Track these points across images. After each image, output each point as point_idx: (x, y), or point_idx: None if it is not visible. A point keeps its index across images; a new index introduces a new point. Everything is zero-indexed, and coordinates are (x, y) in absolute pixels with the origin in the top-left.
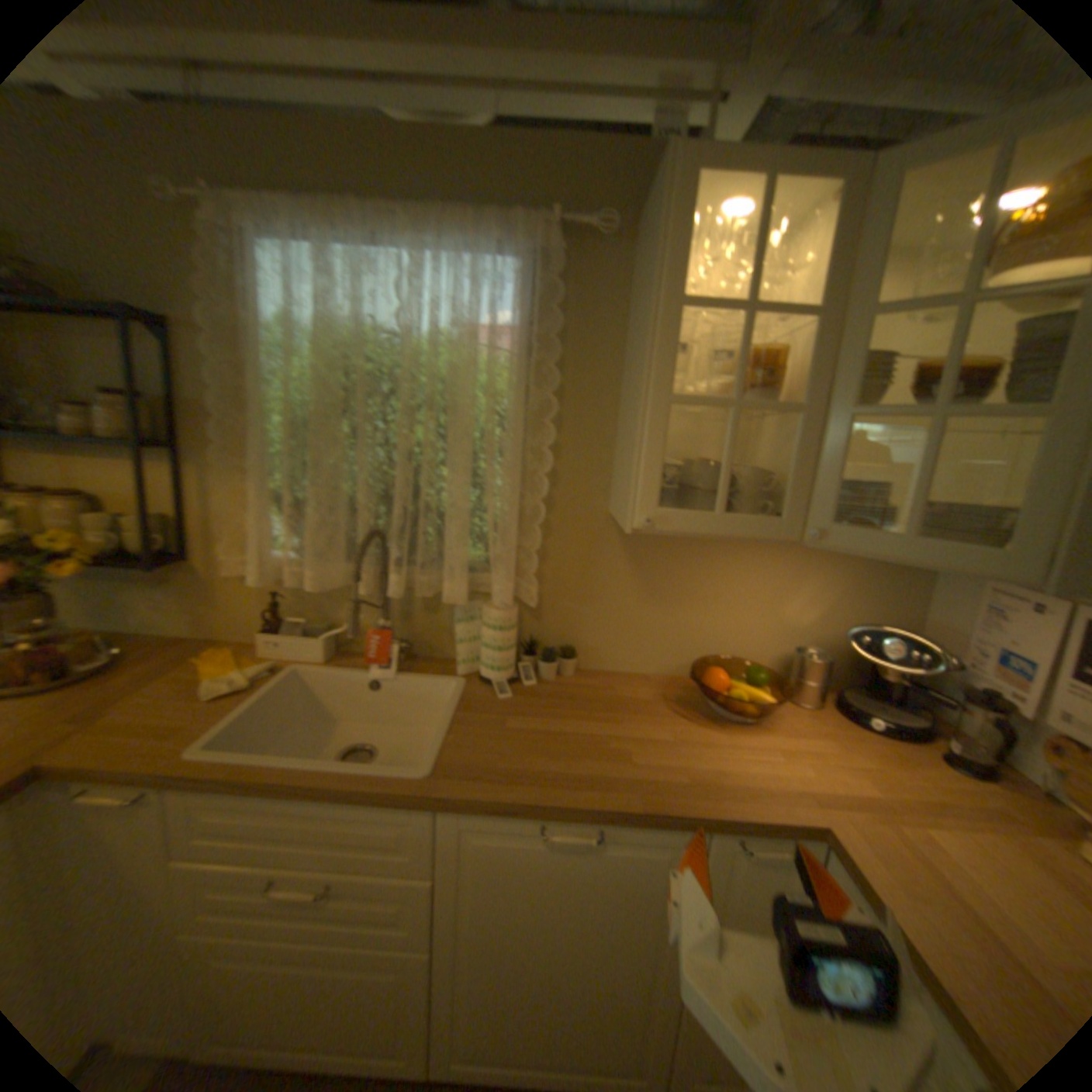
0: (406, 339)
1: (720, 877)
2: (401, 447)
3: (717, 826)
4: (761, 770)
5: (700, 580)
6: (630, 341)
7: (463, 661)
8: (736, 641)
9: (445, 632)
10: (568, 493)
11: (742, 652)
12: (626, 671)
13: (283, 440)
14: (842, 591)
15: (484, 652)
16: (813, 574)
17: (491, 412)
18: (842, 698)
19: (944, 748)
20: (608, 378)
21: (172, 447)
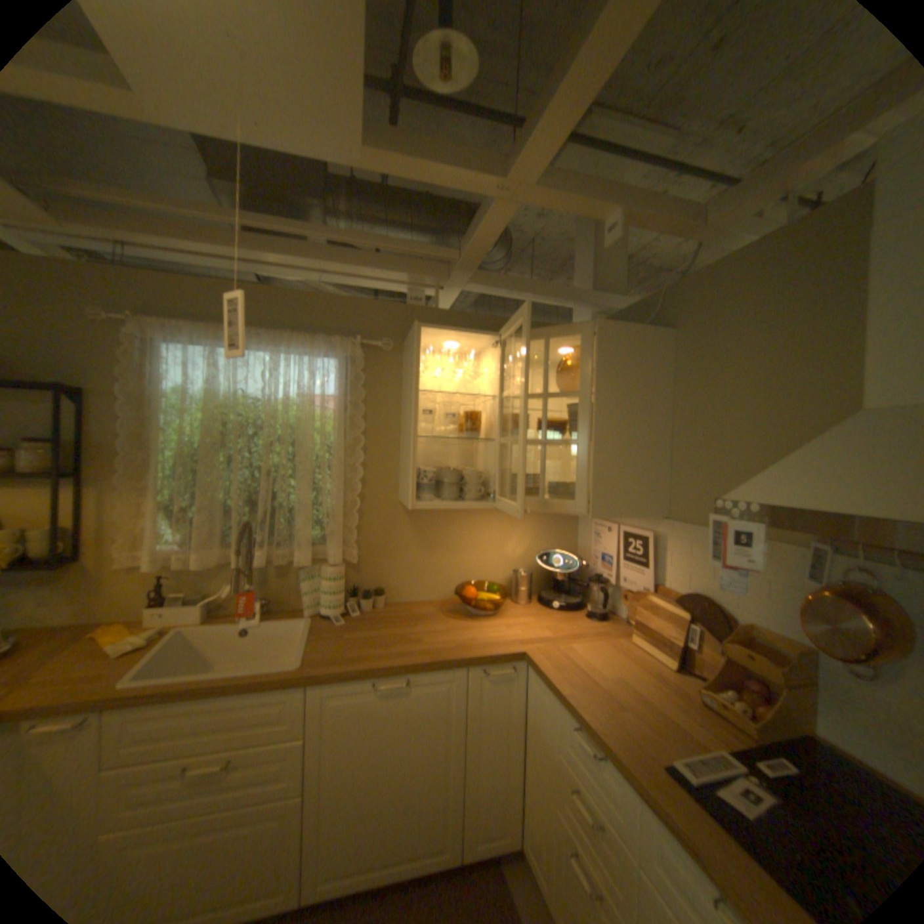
0: (268, 405)
1: (475, 695)
2: (266, 469)
3: (469, 662)
4: (494, 635)
5: (456, 537)
6: (404, 404)
7: (308, 608)
8: (480, 572)
9: (293, 591)
10: (373, 491)
11: (485, 578)
12: (417, 601)
13: (178, 469)
14: (533, 535)
15: (323, 598)
16: (517, 527)
17: (324, 446)
18: (539, 596)
19: (587, 612)
20: (393, 424)
21: (79, 477)
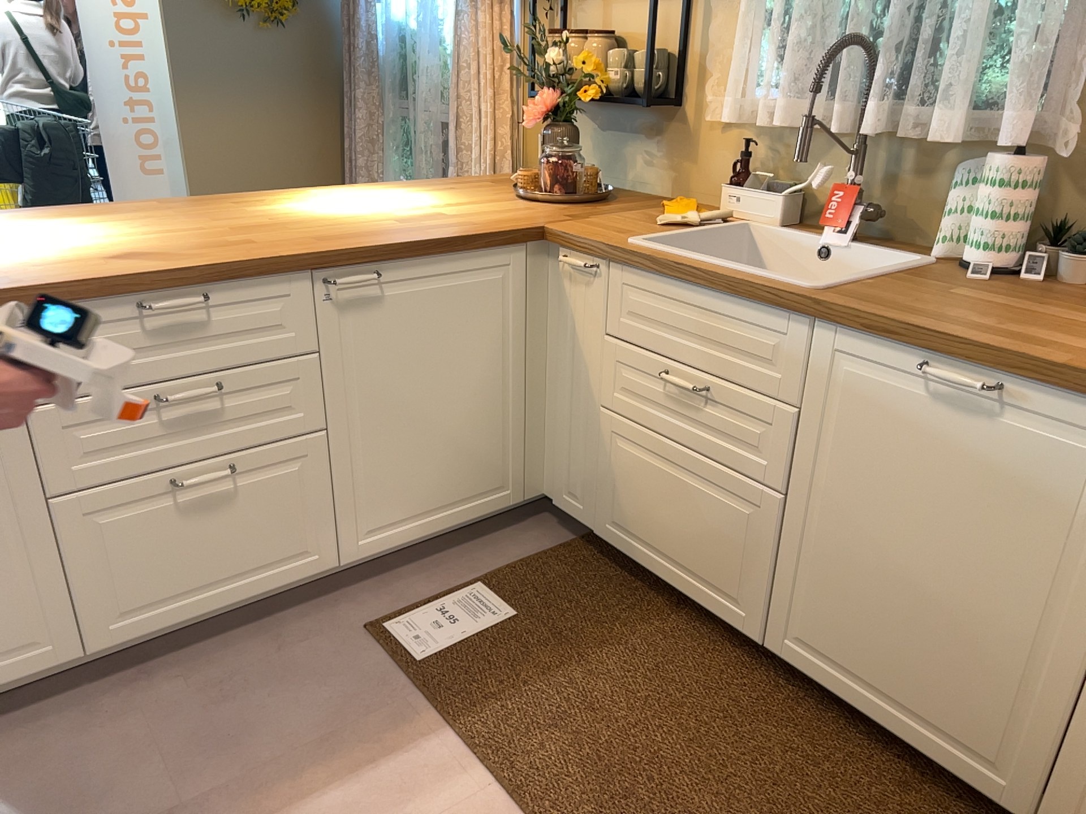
0: None
1: None
2: None
3: None
4: None
5: None
6: None
7: (942, 242)
8: None
9: (936, 211)
10: None
11: None
12: None
13: None
14: None
15: (970, 226)
16: None
17: None
18: None
19: None
20: None
21: None
